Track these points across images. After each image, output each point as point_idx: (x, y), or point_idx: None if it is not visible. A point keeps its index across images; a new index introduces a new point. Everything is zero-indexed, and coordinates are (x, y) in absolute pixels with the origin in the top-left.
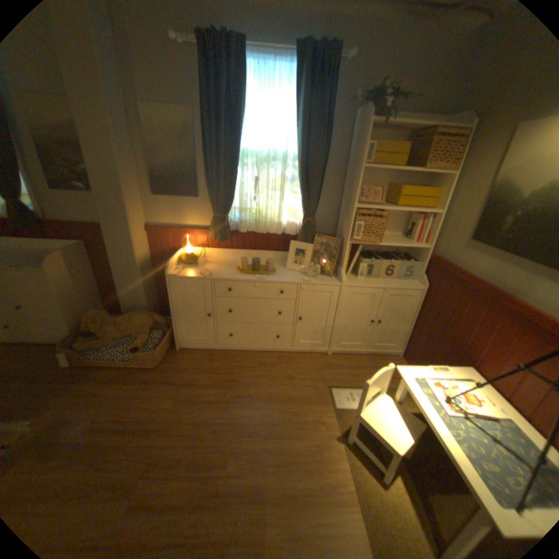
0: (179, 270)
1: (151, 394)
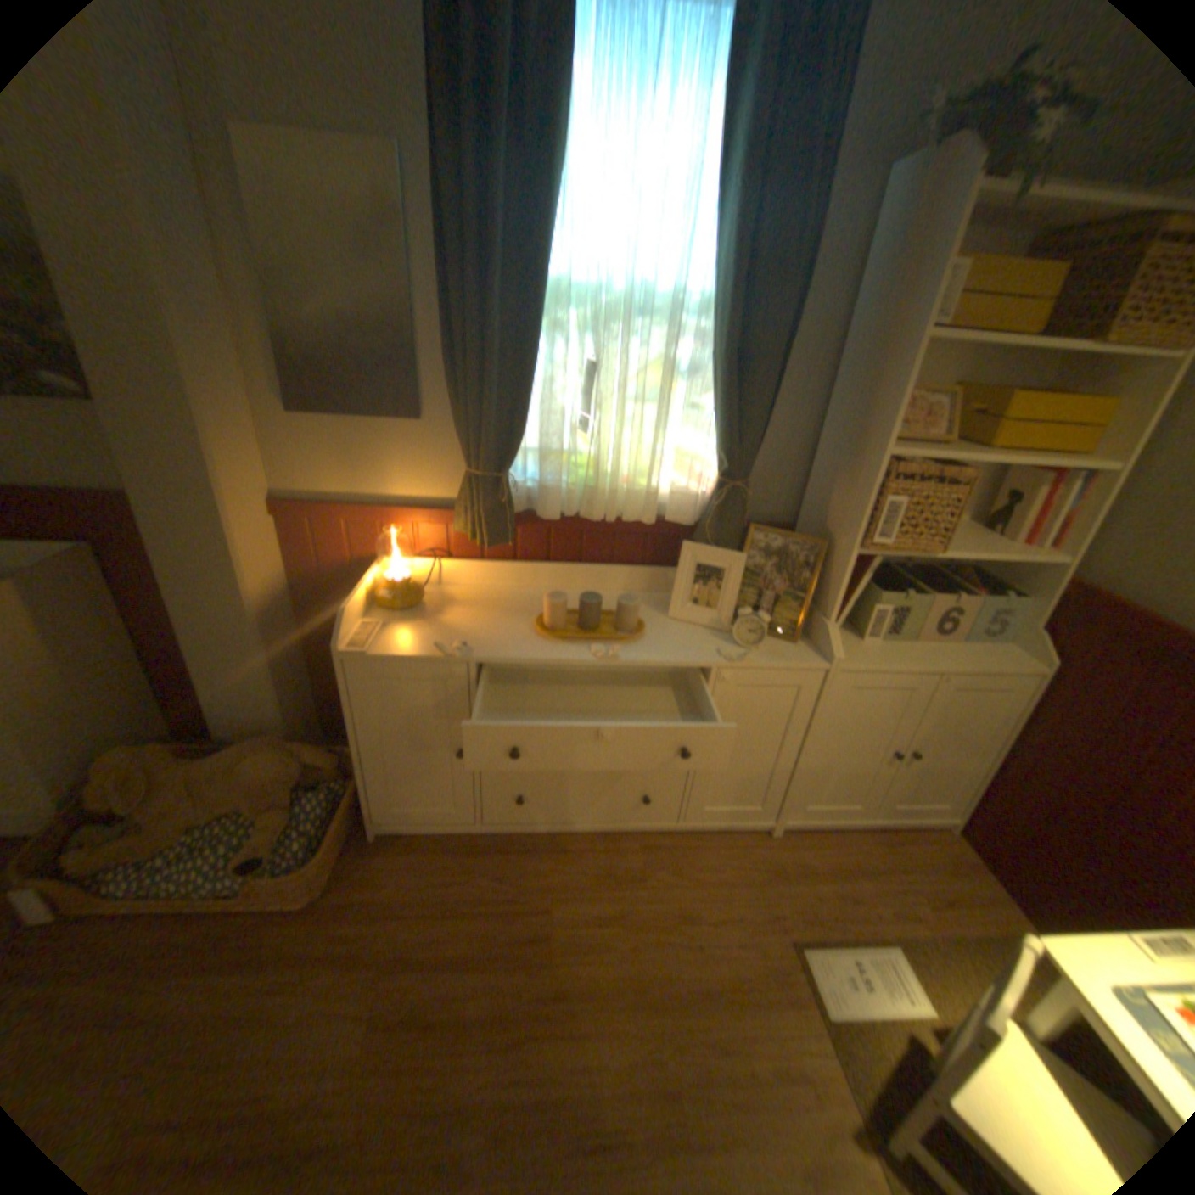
0: (375, 634)
1: (303, 1004)
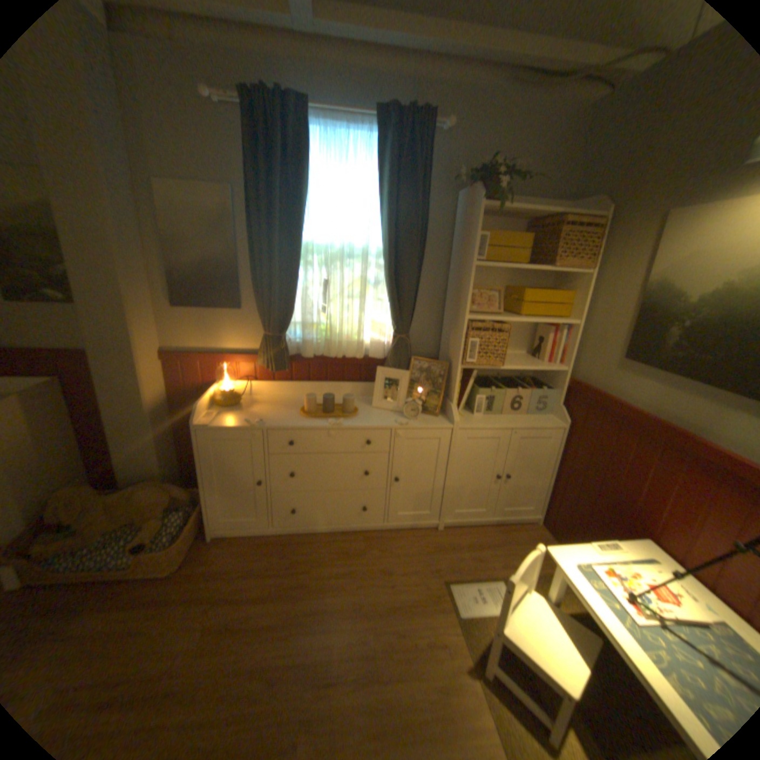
0: (212, 418)
1: (164, 626)
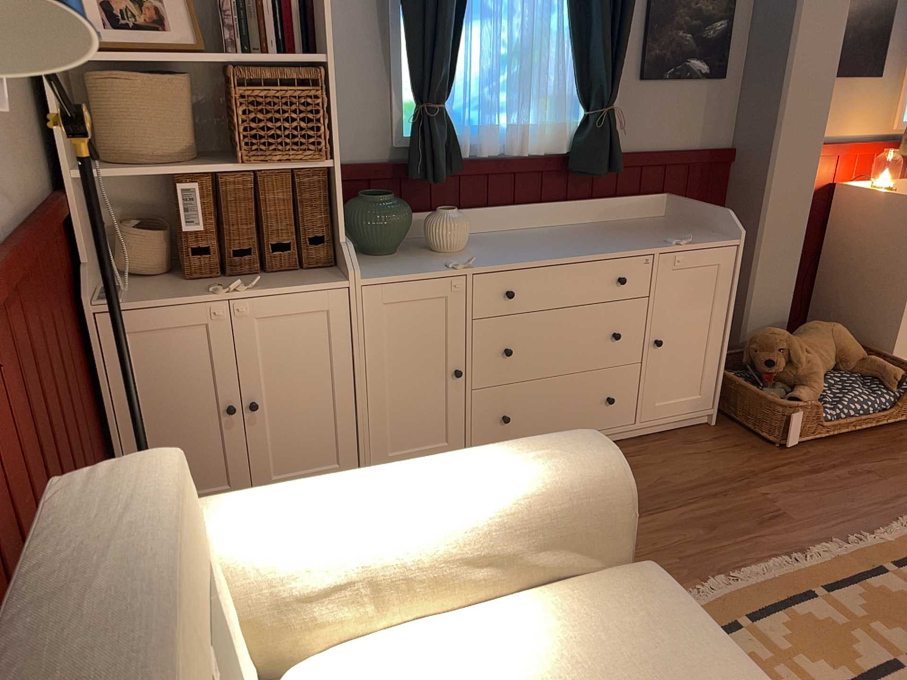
0: None
1: None
